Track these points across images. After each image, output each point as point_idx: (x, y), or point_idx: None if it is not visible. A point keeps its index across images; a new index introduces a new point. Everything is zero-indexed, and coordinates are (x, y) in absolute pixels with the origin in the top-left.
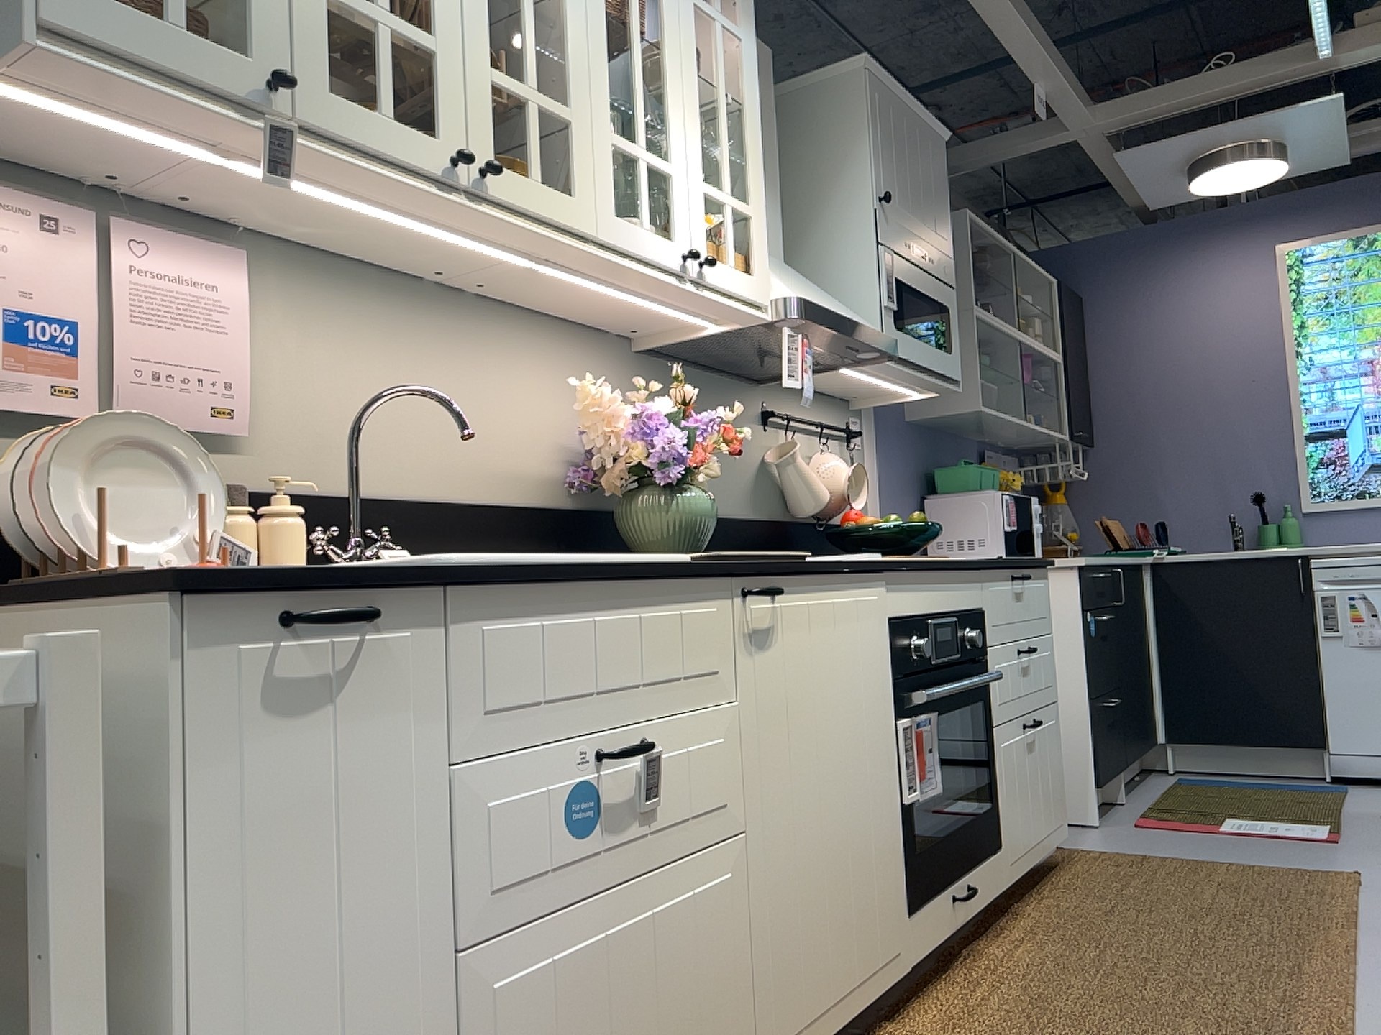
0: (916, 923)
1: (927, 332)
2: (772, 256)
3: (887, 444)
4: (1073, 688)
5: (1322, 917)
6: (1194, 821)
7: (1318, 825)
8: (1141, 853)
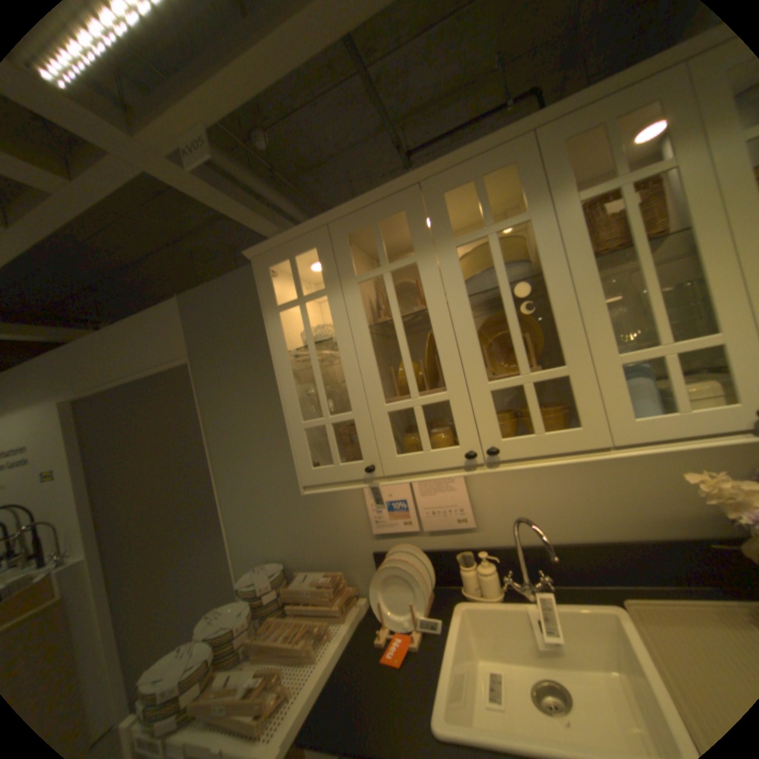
0: None
1: None
2: None
3: None
4: None
5: None
6: None
7: None
8: None
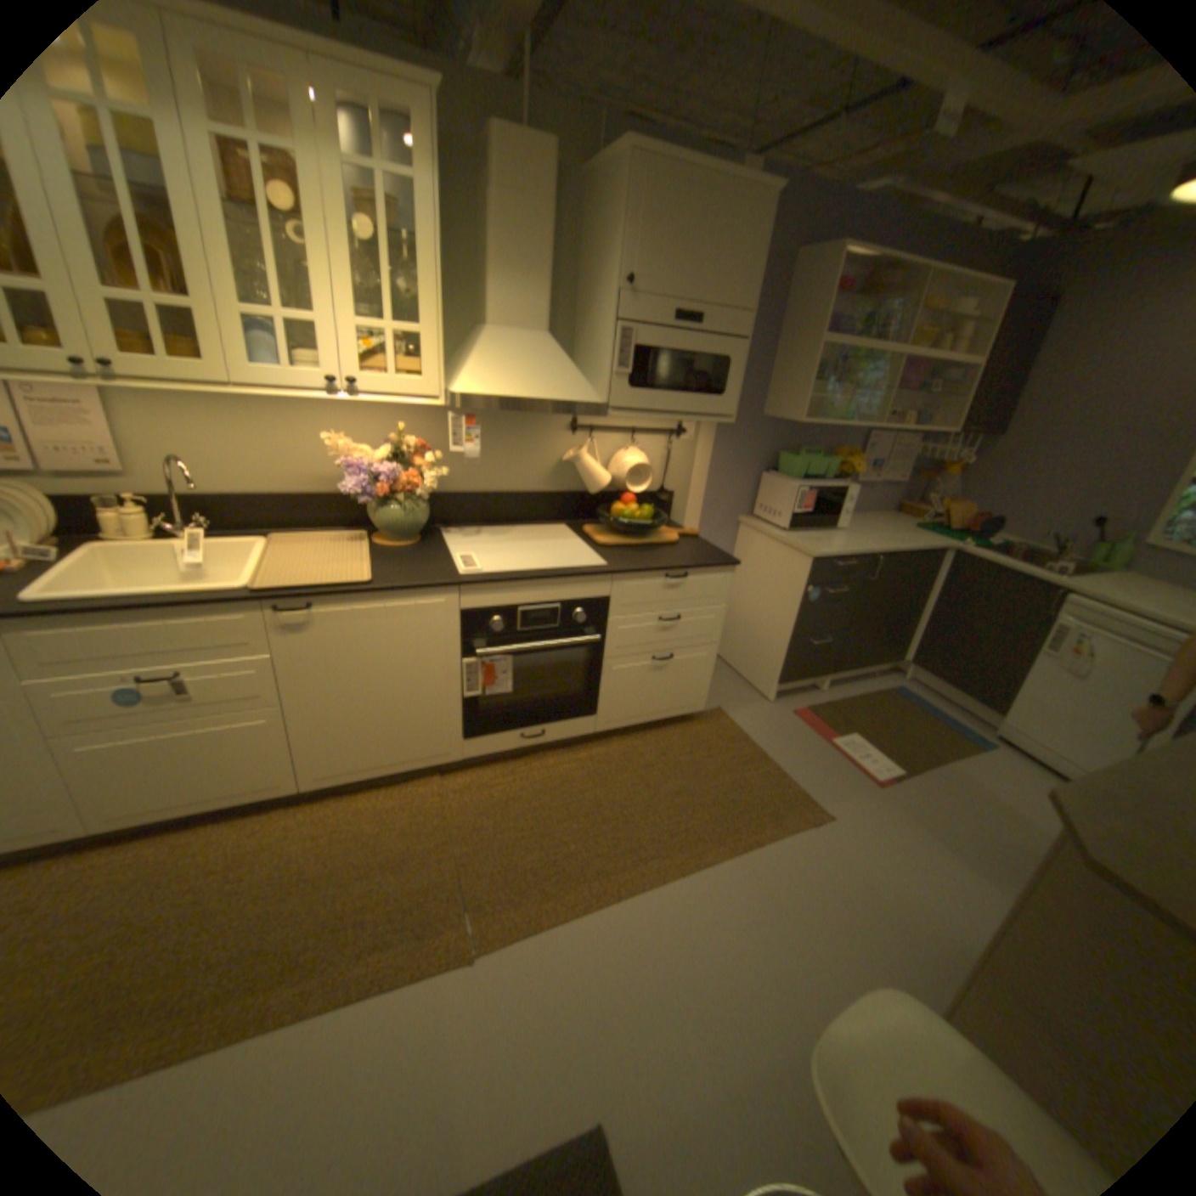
0: (472, 743)
1: (690, 379)
2: (525, 331)
3: (727, 434)
4: (786, 626)
5: (739, 836)
6: (831, 727)
7: (897, 771)
8: (747, 736)
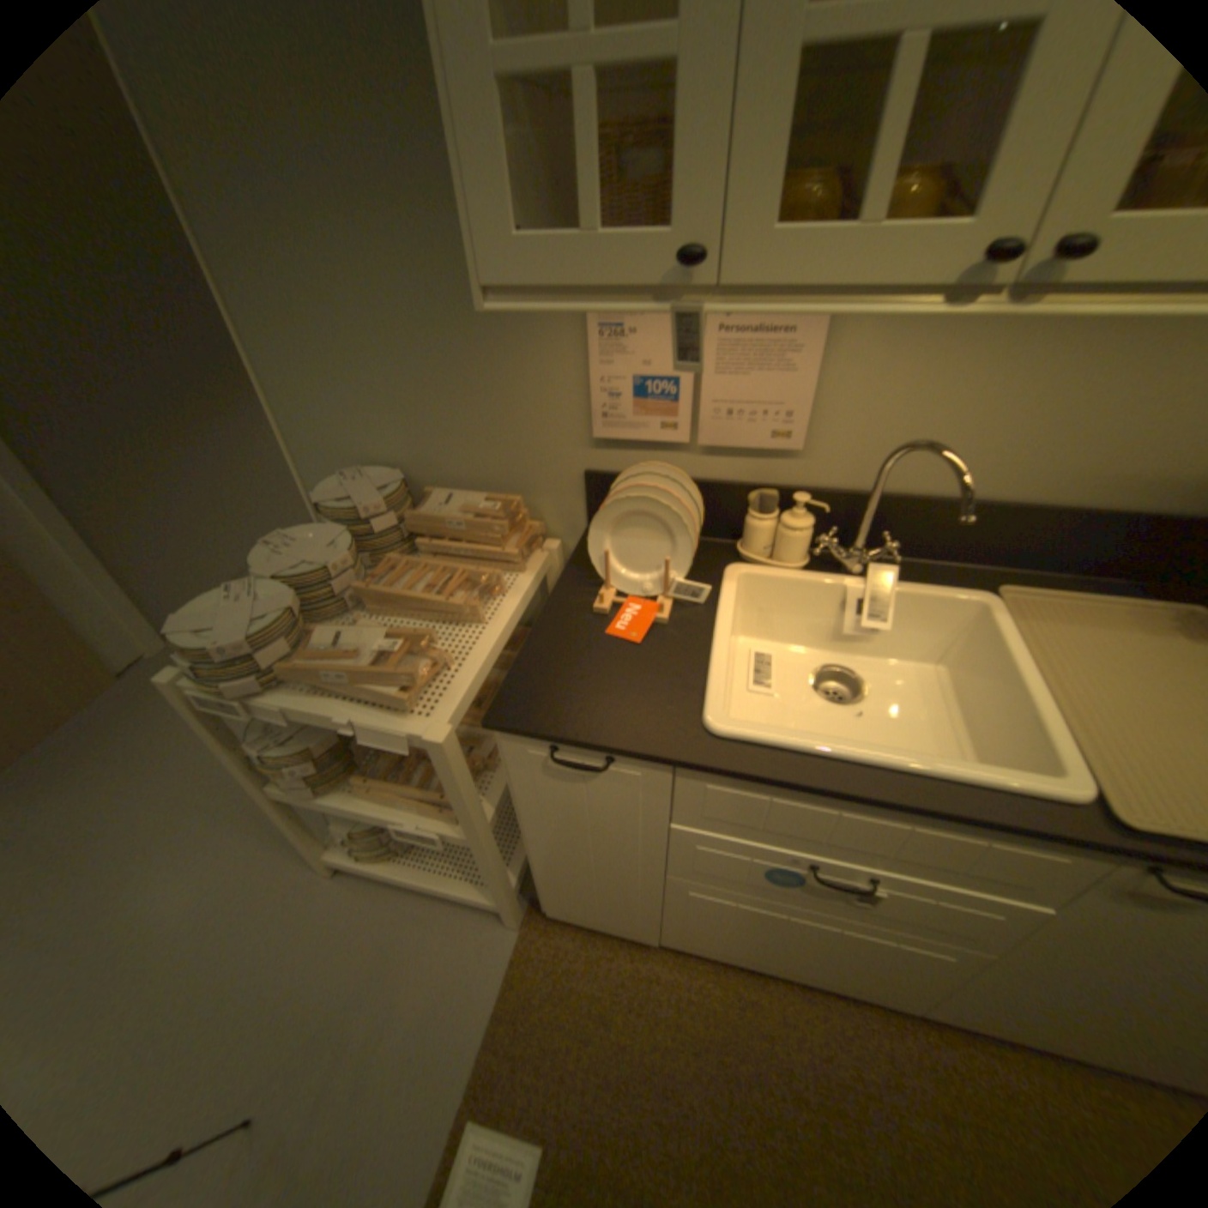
0: None
1: None
2: None
3: None
4: None
5: None
6: None
7: None
8: None
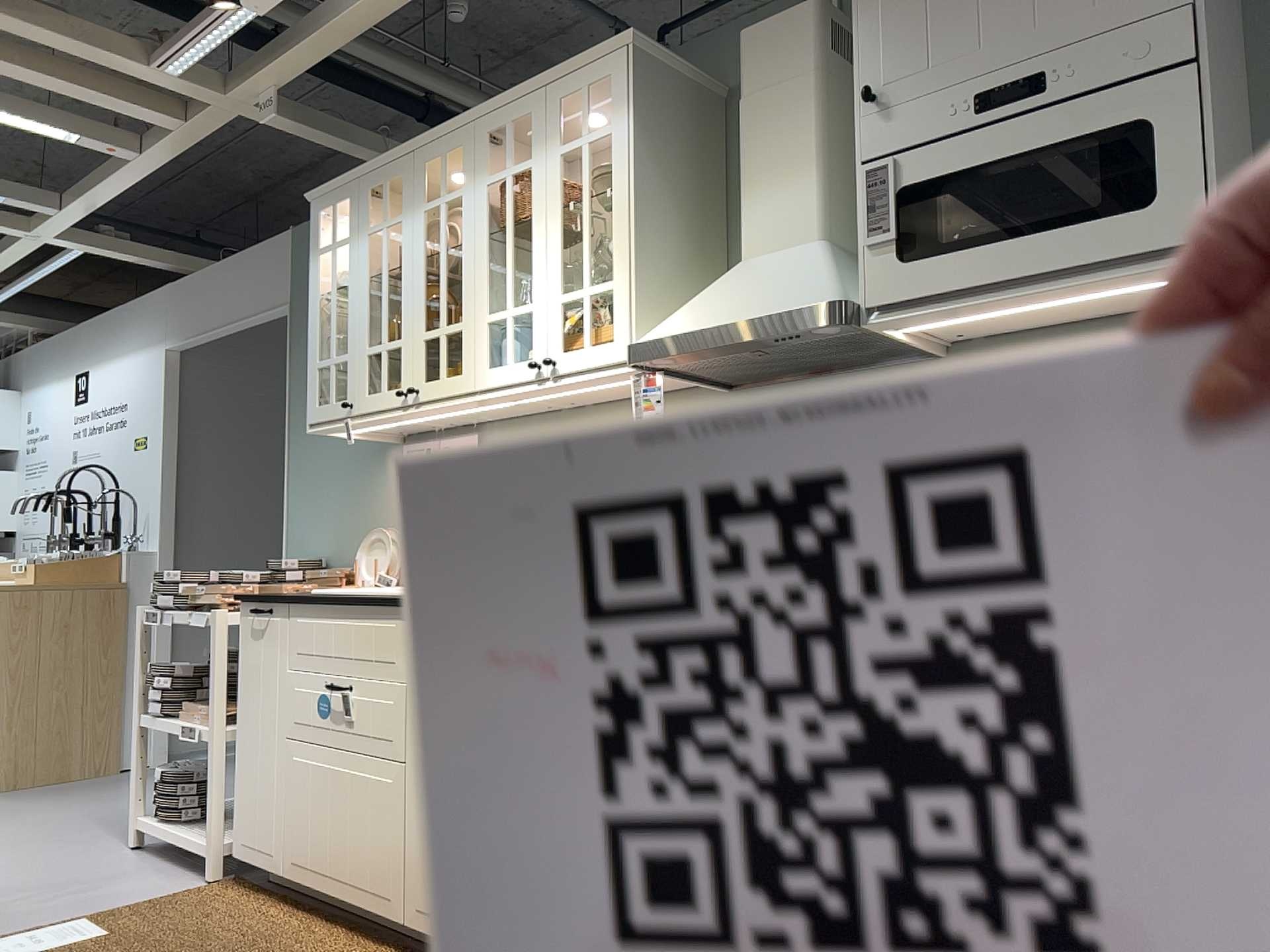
0: None
1: (1051, 205)
2: (783, 249)
3: None
4: None
5: None
6: None
7: None
8: None
